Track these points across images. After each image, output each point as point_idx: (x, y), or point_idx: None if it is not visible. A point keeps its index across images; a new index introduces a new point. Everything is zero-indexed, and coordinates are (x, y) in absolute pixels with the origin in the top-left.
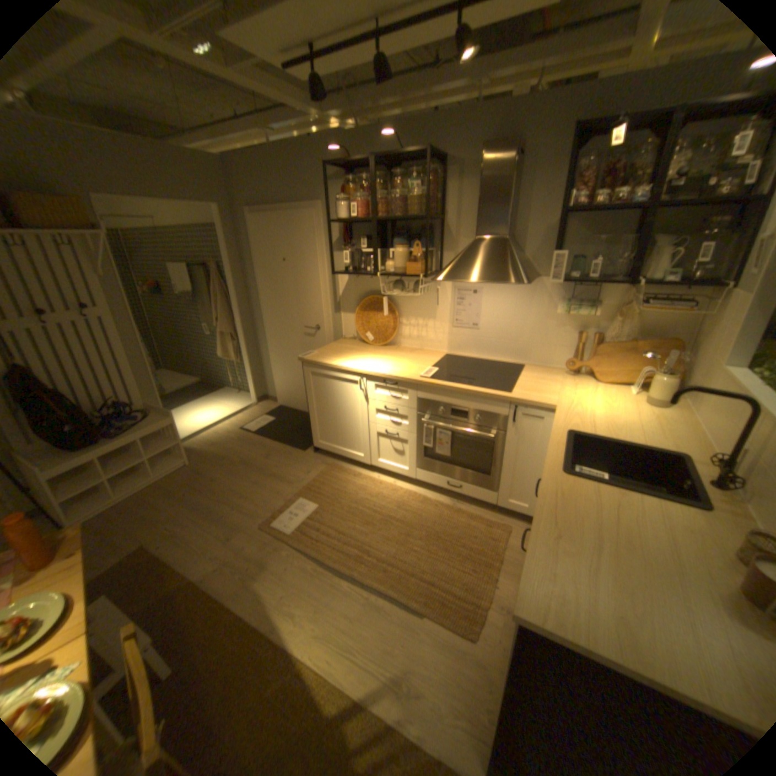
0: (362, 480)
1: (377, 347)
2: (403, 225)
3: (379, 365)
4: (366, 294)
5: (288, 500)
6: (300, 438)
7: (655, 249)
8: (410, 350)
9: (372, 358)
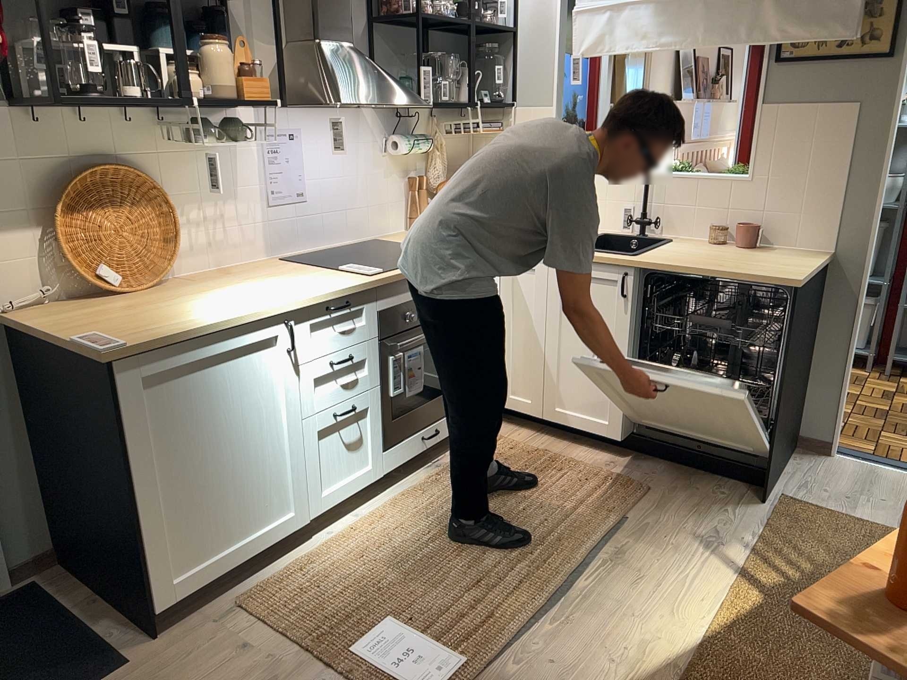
0: (334, 552)
1: (151, 290)
2: (145, 2)
3: (276, 292)
4: (64, 168)
5: (346, 676)
6: (41, 677)
7: (448, 73)
8: (218, 274)
9: (227, 295)
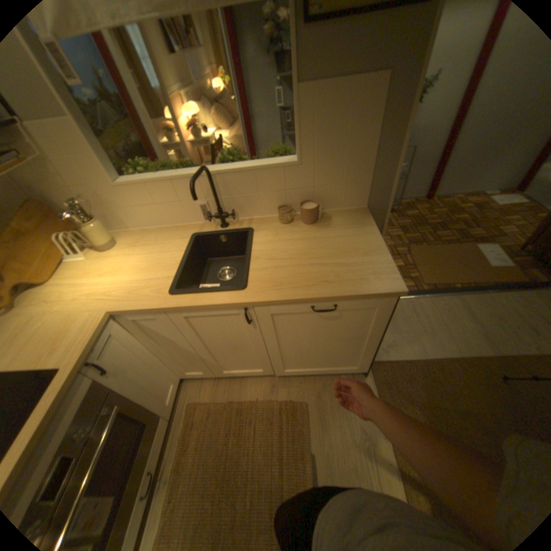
0: None
1: None
2: None
3: None
4: None
5: None
6: None
7: None
8: None
9: None
